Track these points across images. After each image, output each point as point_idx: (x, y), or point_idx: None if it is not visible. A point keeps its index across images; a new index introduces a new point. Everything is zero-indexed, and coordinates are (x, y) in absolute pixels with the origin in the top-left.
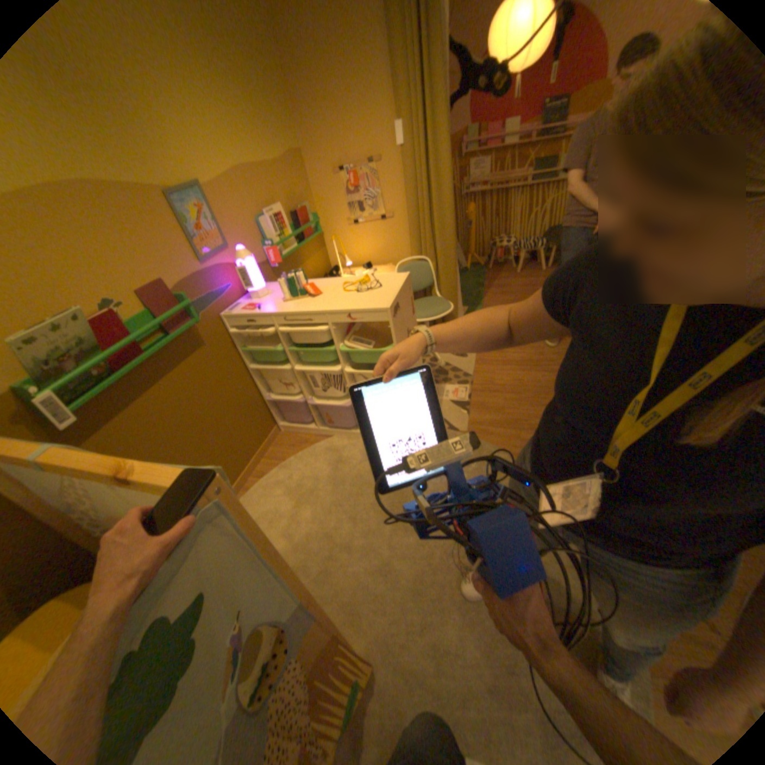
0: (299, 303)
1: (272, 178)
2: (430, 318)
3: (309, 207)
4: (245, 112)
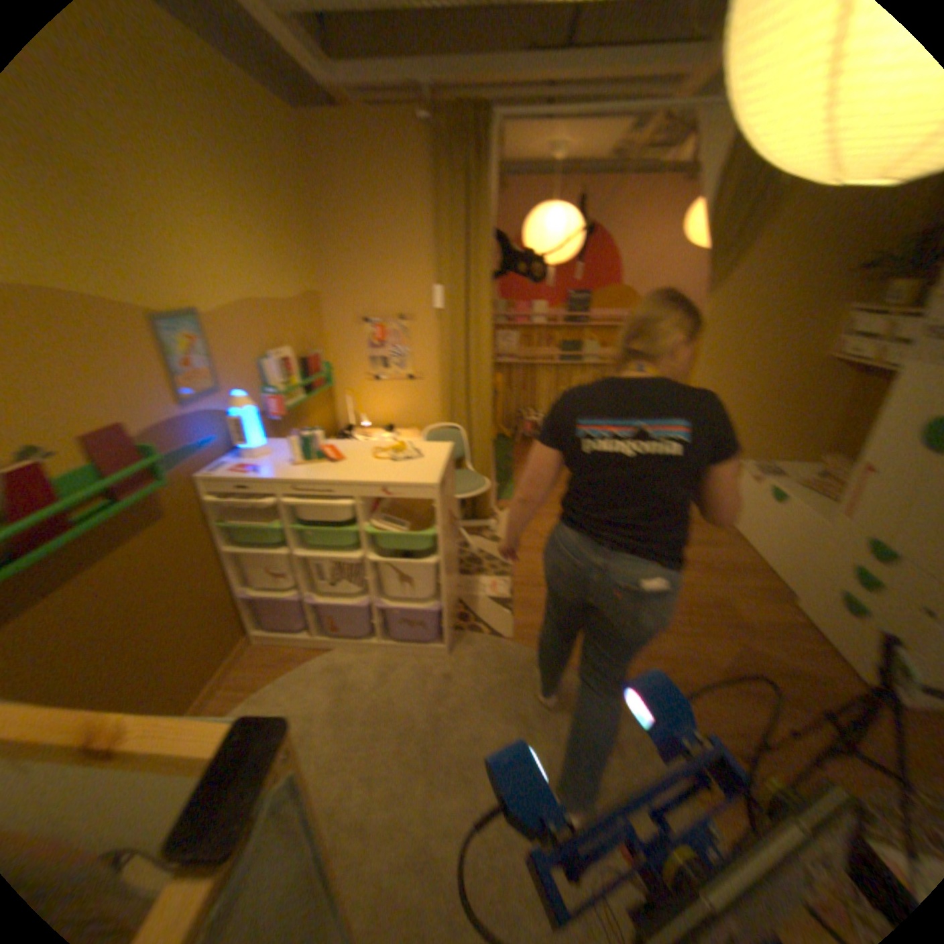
0: (317, 468)
1: (288, 319)
2: (465, 496)
3: (325, 356)
4: (269, 247)
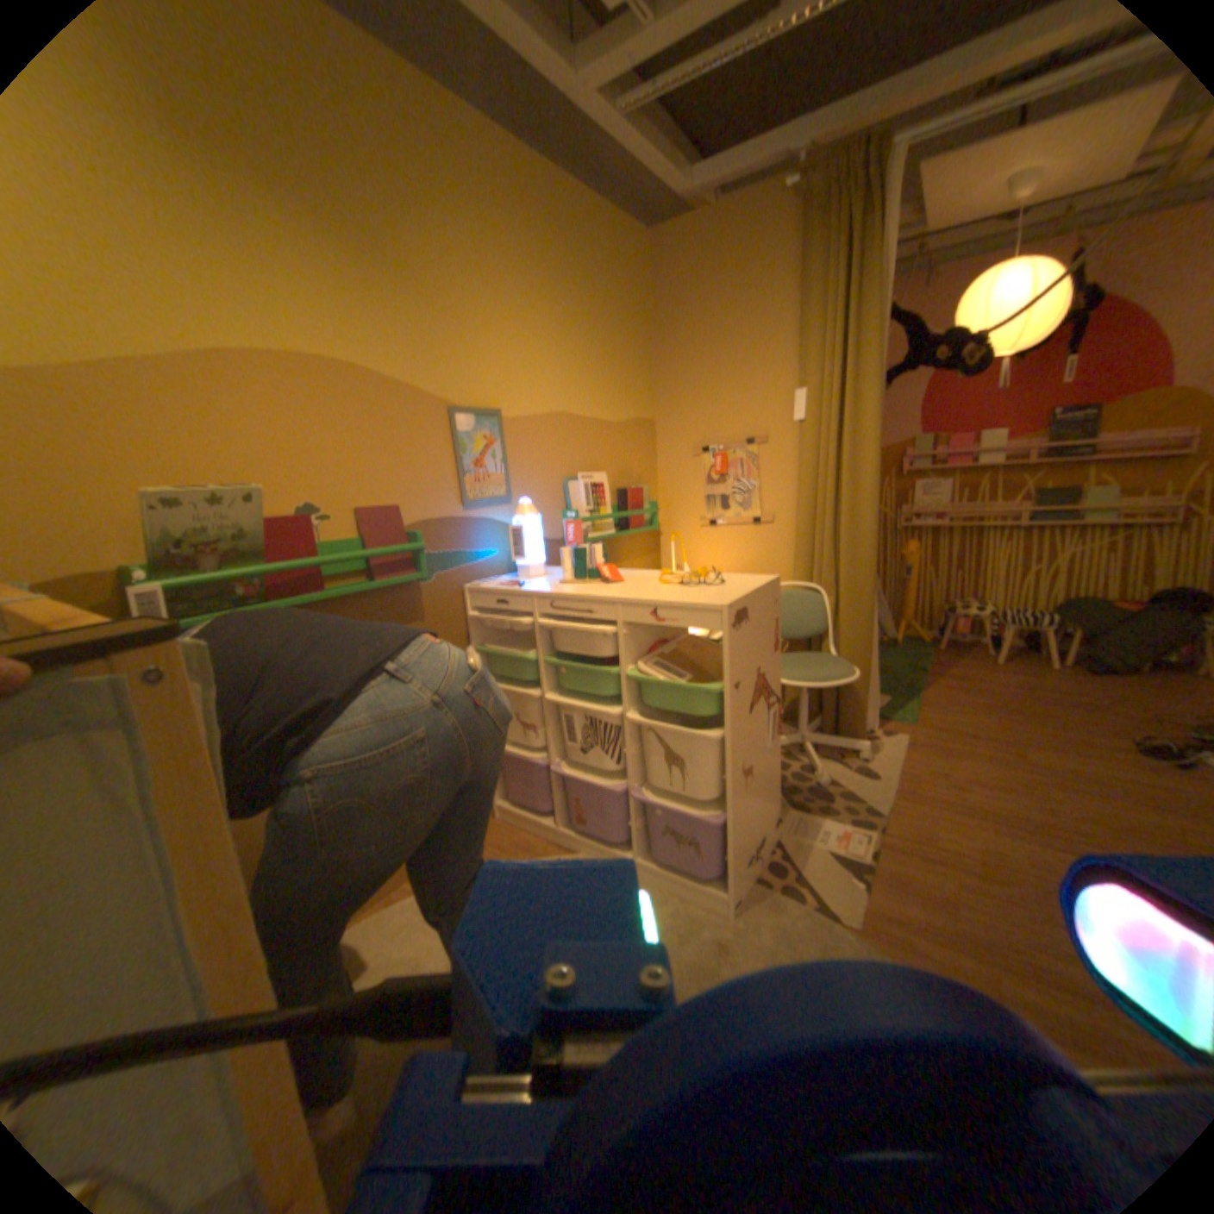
0: (582, 586)
1: (605, 441)
2: (812, 684)
3: (647, 491)
4: (592, 360)
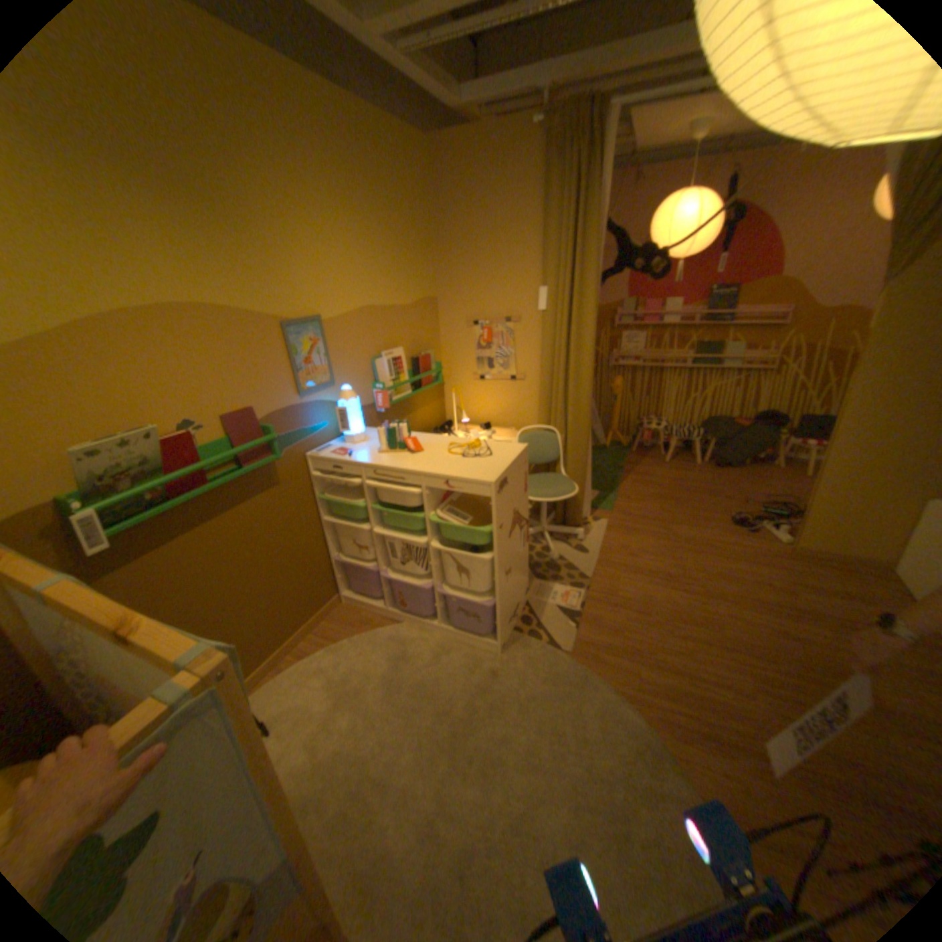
0: (395, 456)
1: (400, 322)
2: (548, 499)
3: (433, 355)
4: (386, 259)
